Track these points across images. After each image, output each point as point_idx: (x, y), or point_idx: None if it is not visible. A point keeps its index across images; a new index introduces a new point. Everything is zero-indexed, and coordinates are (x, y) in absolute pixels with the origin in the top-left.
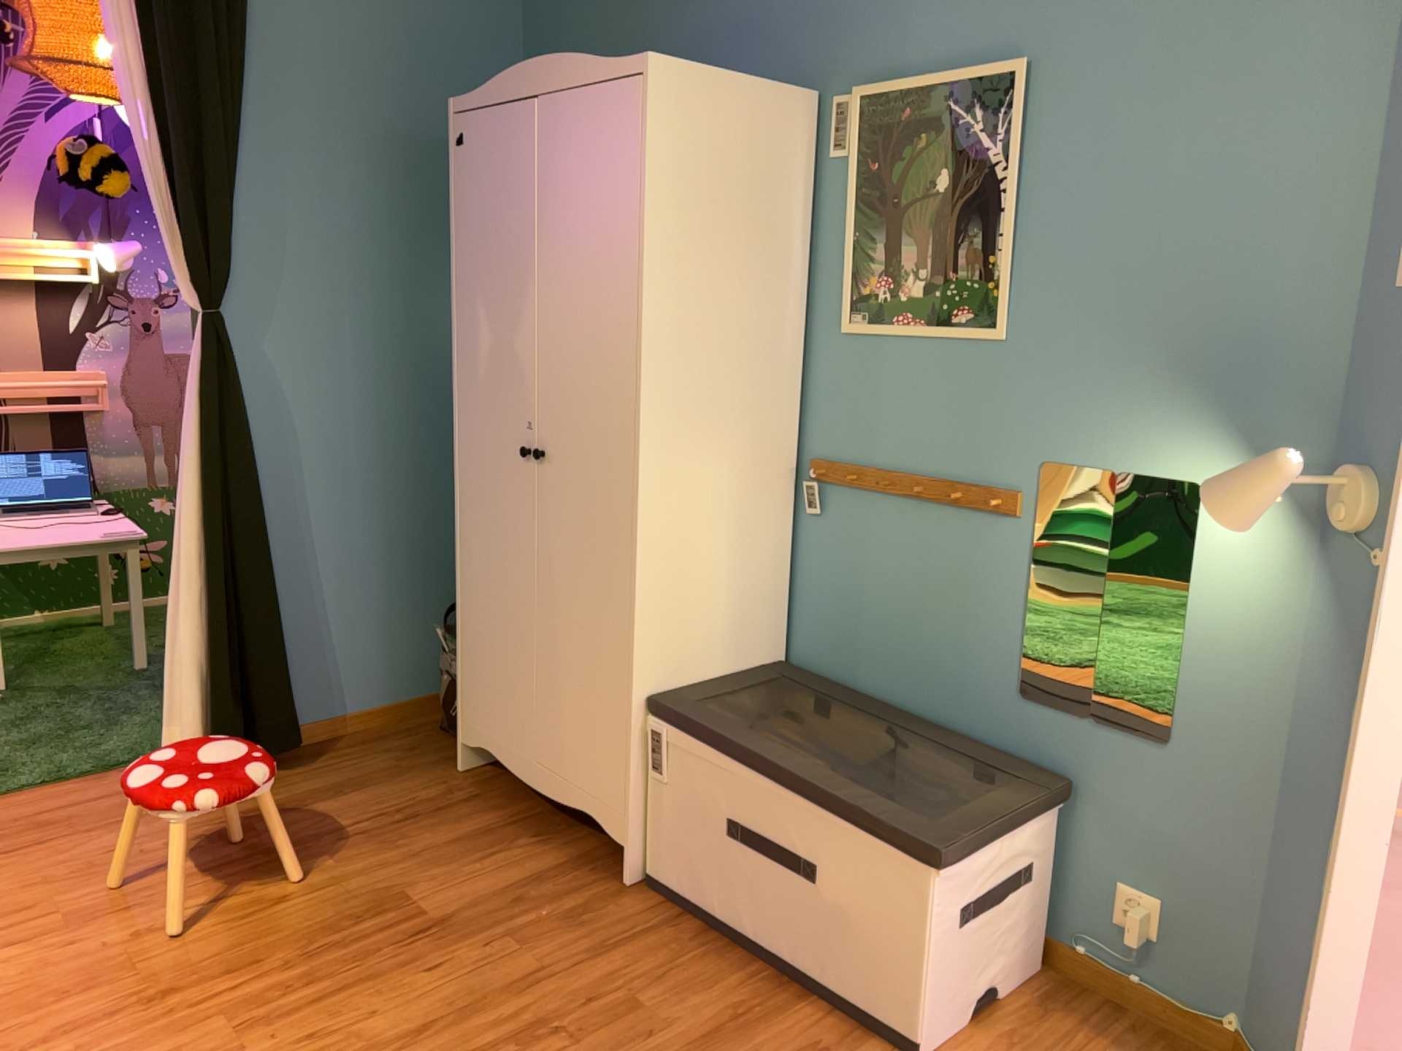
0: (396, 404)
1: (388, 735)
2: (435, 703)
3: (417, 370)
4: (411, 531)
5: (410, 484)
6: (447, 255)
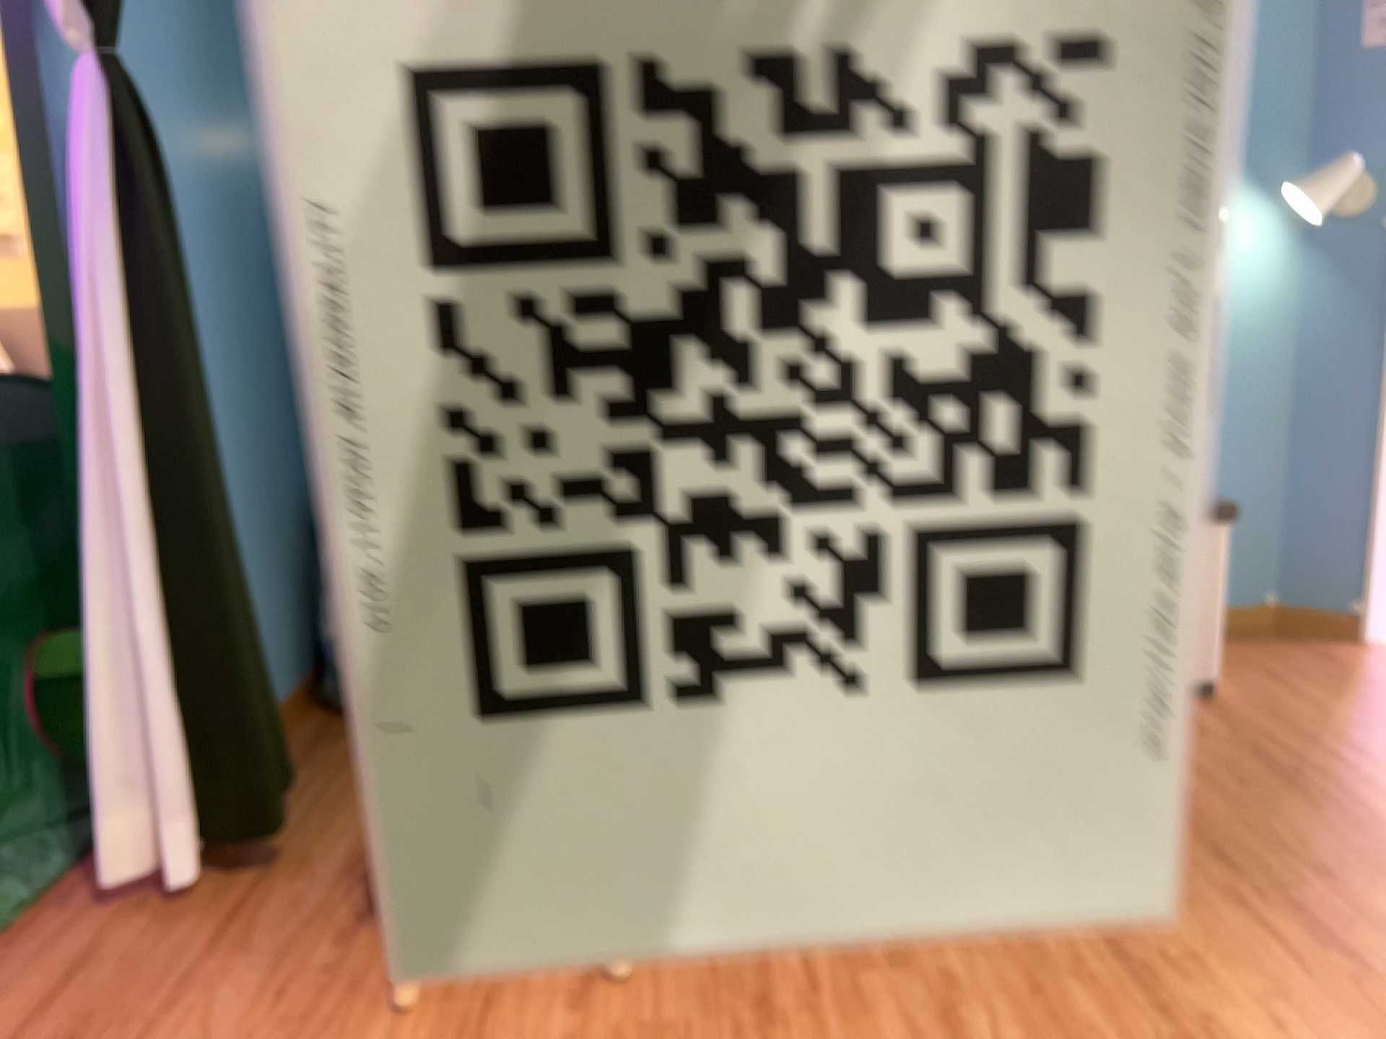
0: (221, 259)
1: (313, 747)
2: (302, 699)
3: (230, 211)
4: (253, 452)
5: (244, 382)
6: (230, 41)
